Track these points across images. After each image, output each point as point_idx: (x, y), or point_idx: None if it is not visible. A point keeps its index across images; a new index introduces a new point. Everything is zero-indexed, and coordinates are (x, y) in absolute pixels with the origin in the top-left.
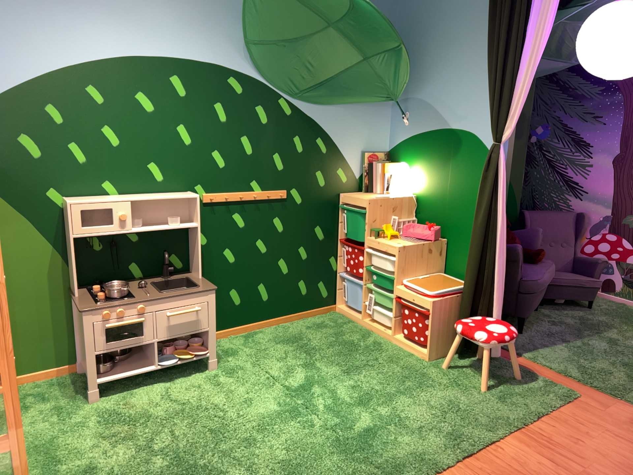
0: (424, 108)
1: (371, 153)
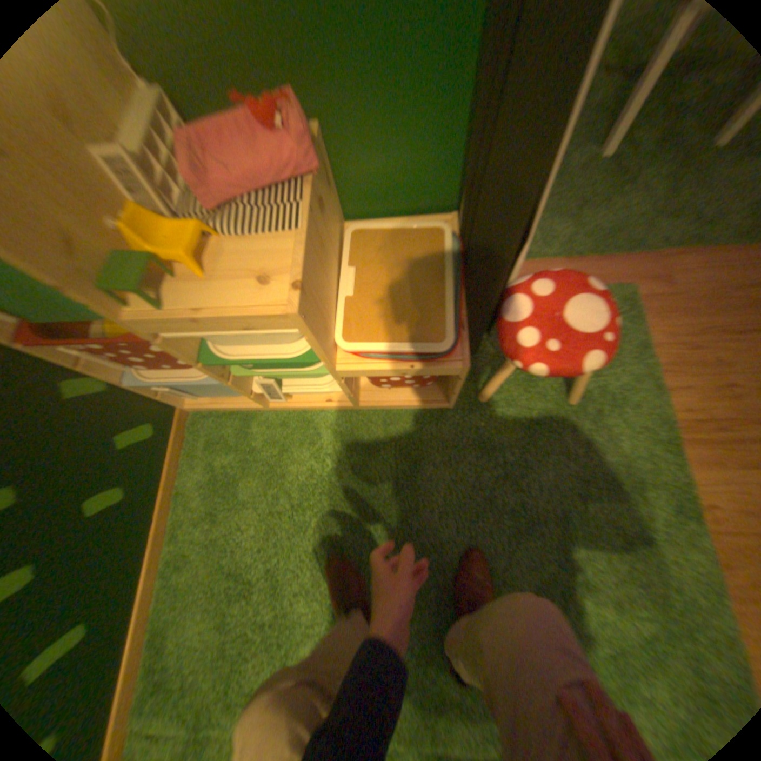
0: None
1: None
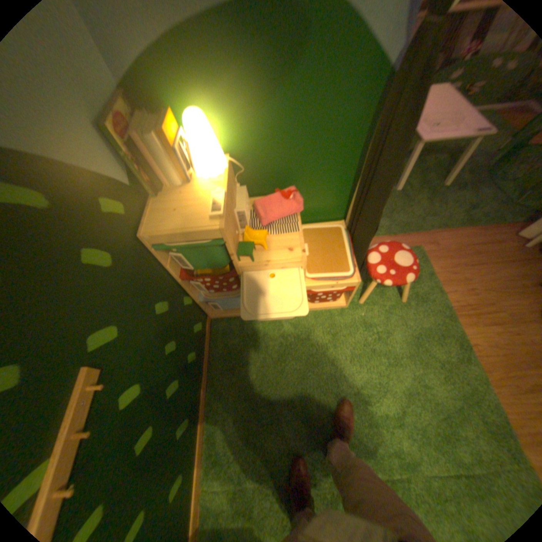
0: None
1: (110, 114)
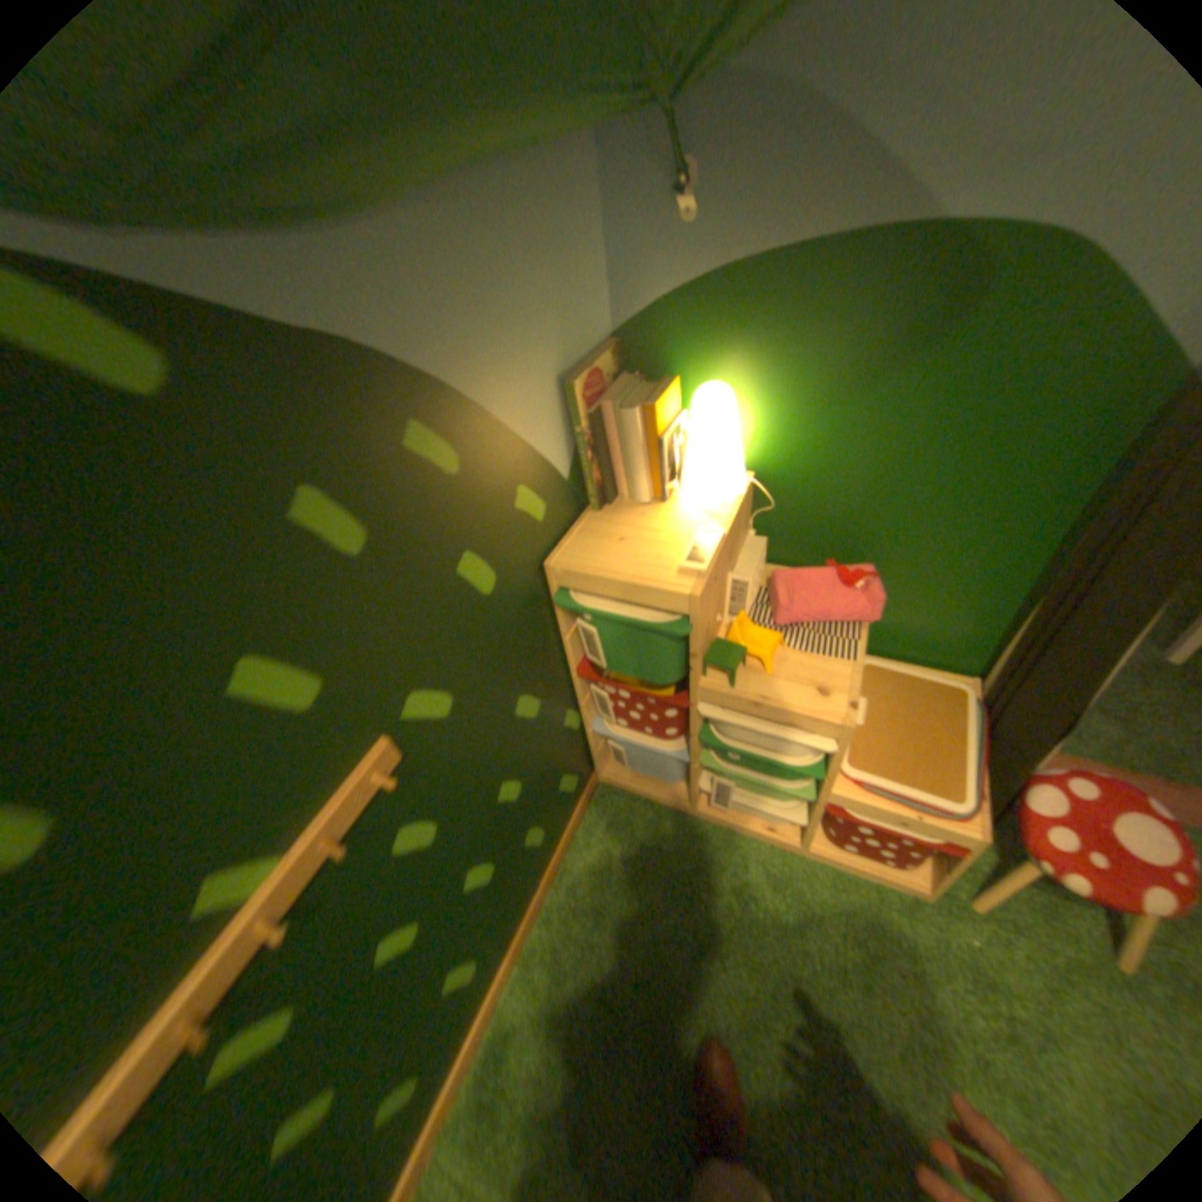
0: (789, 122)
1: (587, 374)
